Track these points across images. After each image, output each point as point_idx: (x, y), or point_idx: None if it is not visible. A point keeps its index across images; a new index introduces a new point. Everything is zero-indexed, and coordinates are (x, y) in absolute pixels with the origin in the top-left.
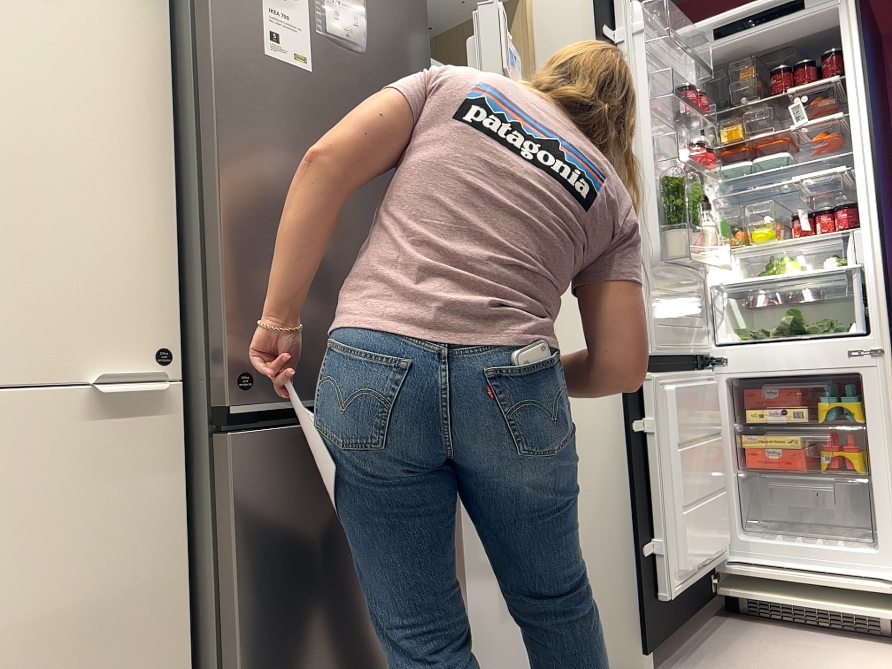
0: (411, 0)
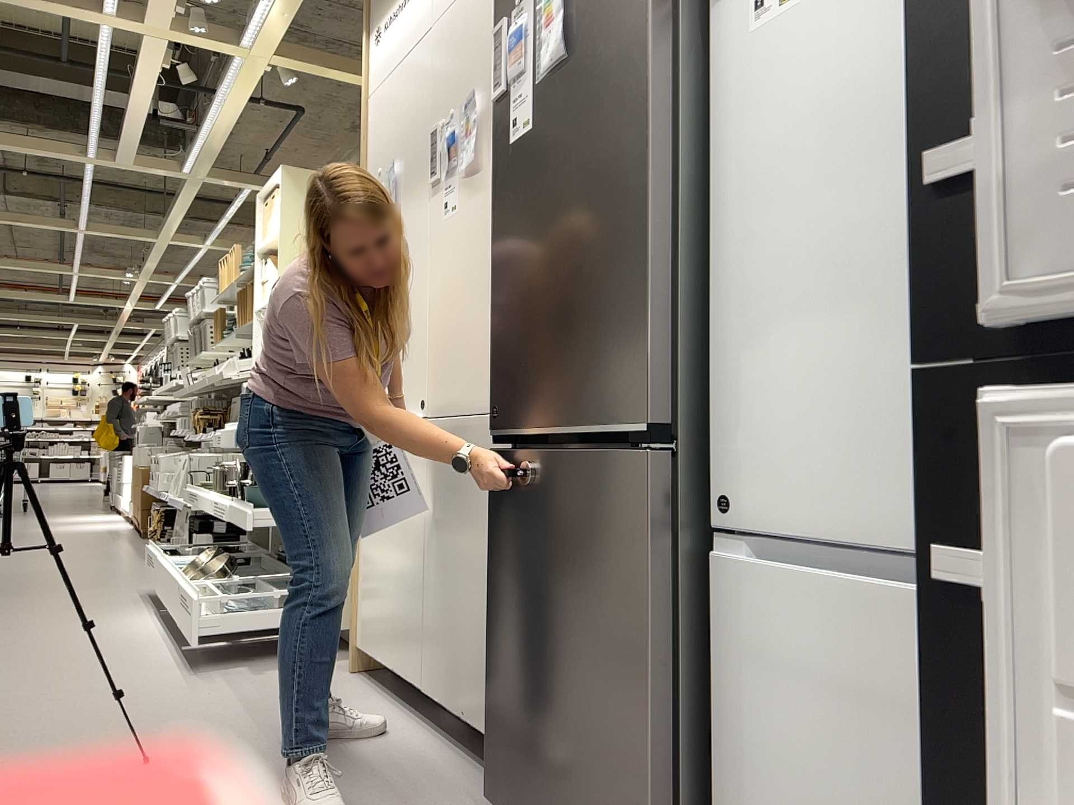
0: None
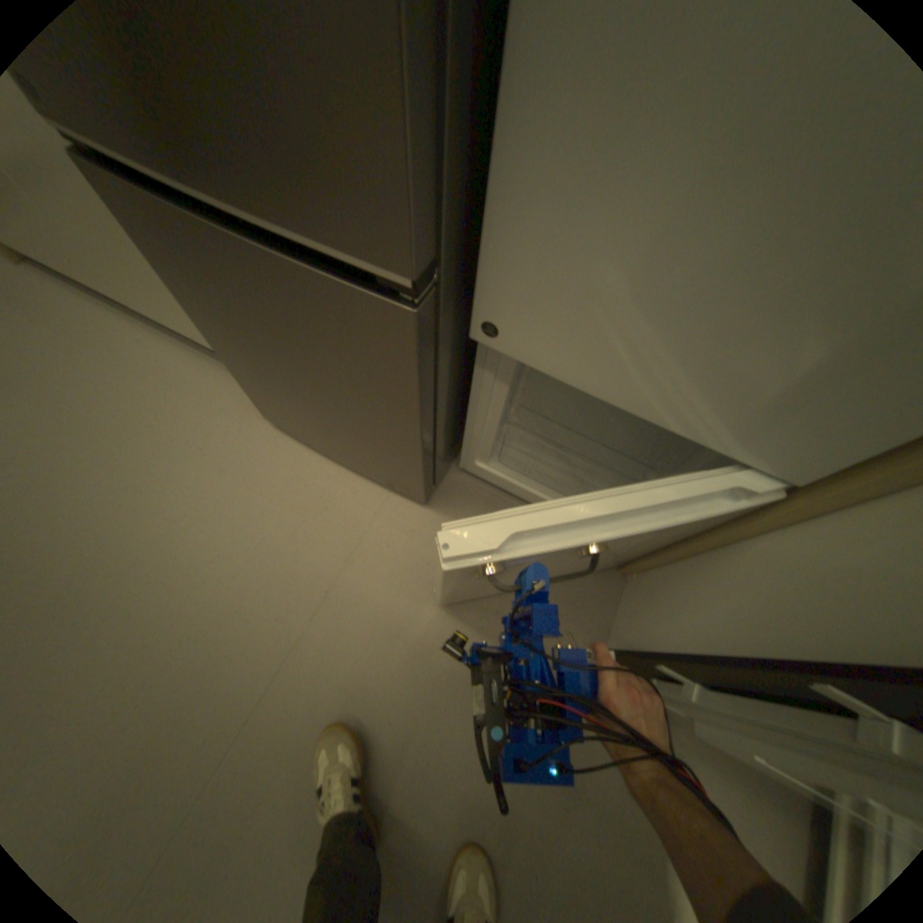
0: None
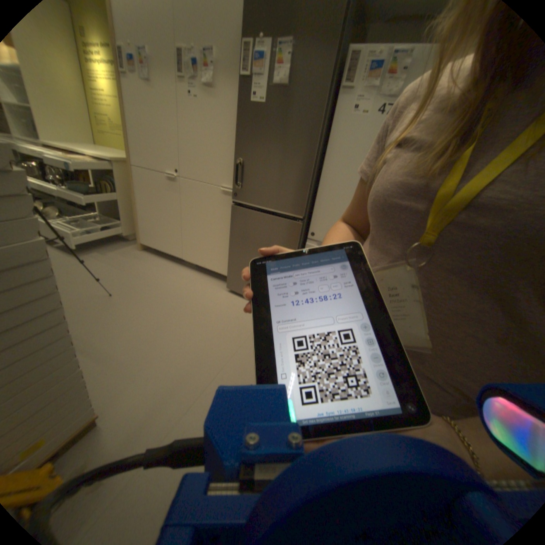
0: (326, 43)
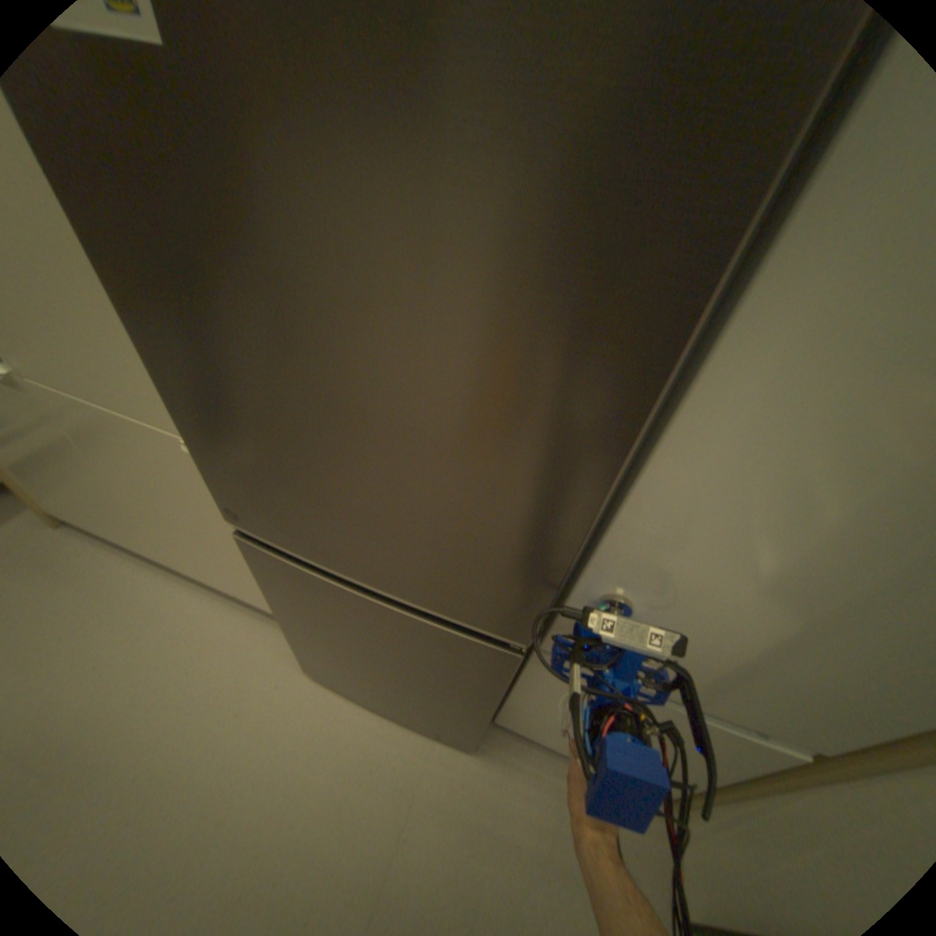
0: None
